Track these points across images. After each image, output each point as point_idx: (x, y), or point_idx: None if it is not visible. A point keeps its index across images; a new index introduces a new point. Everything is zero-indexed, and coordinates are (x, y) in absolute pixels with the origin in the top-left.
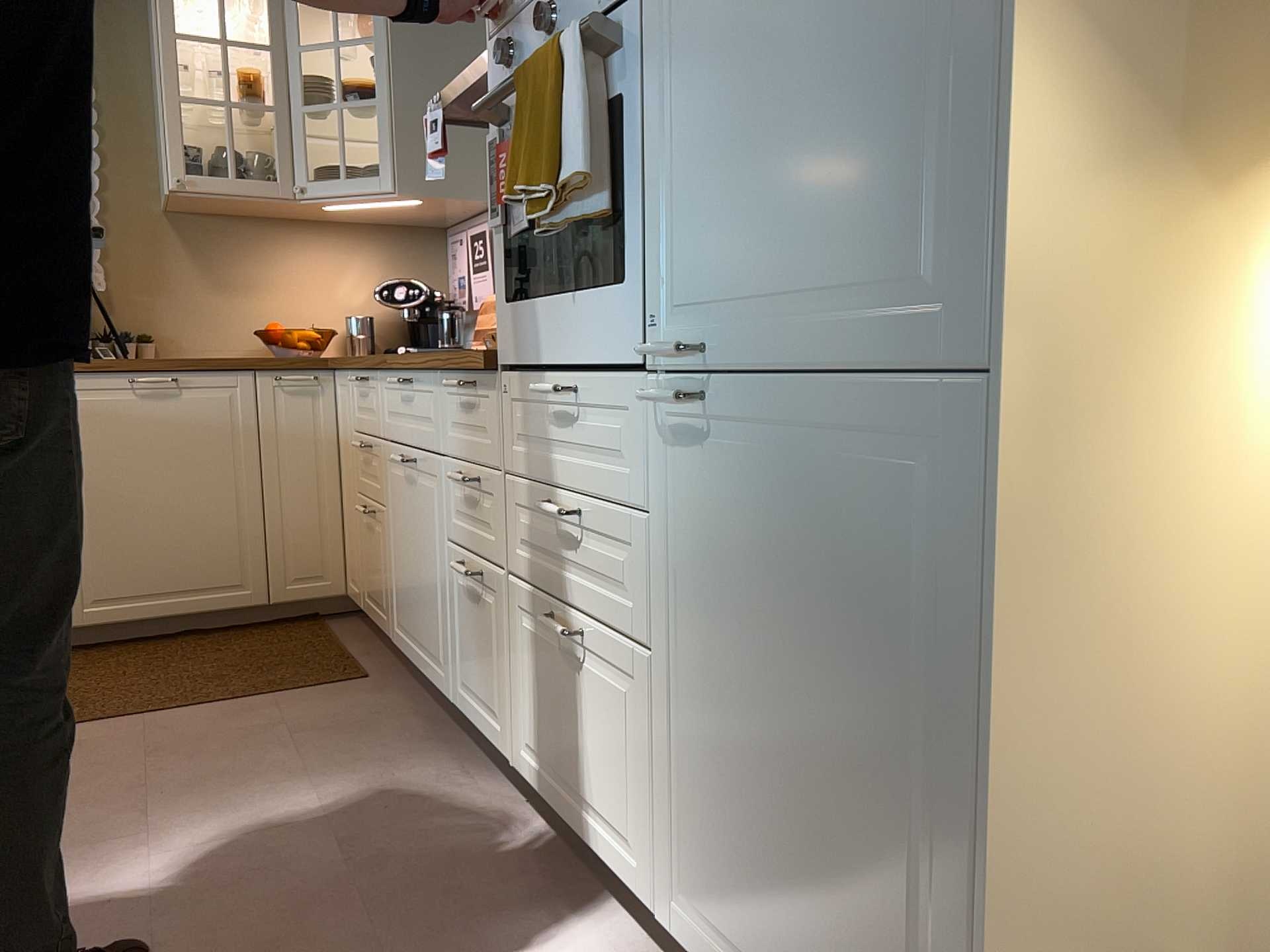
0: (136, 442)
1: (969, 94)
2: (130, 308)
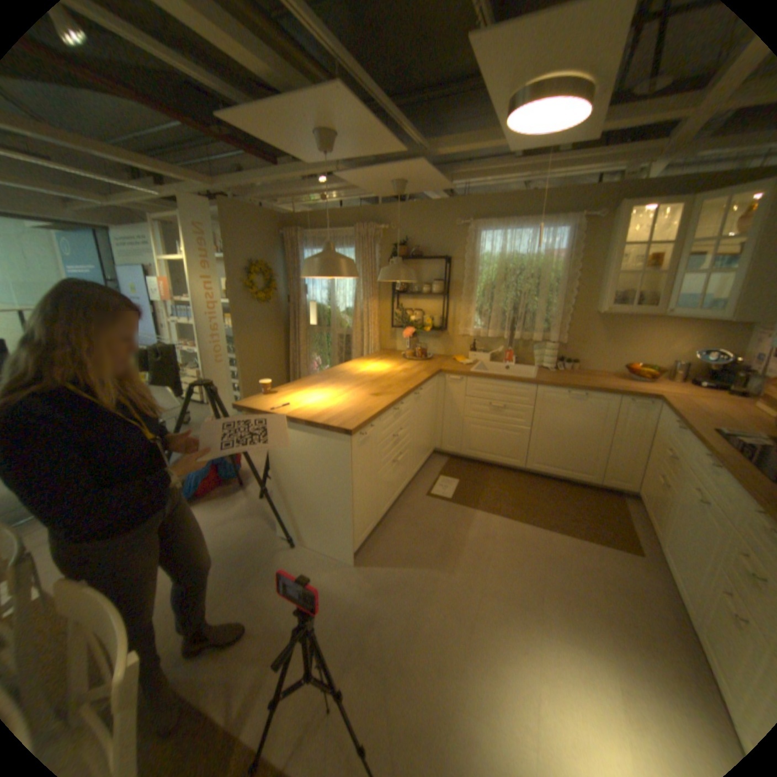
0: (564, 414)
1: None
2: (573, 348)
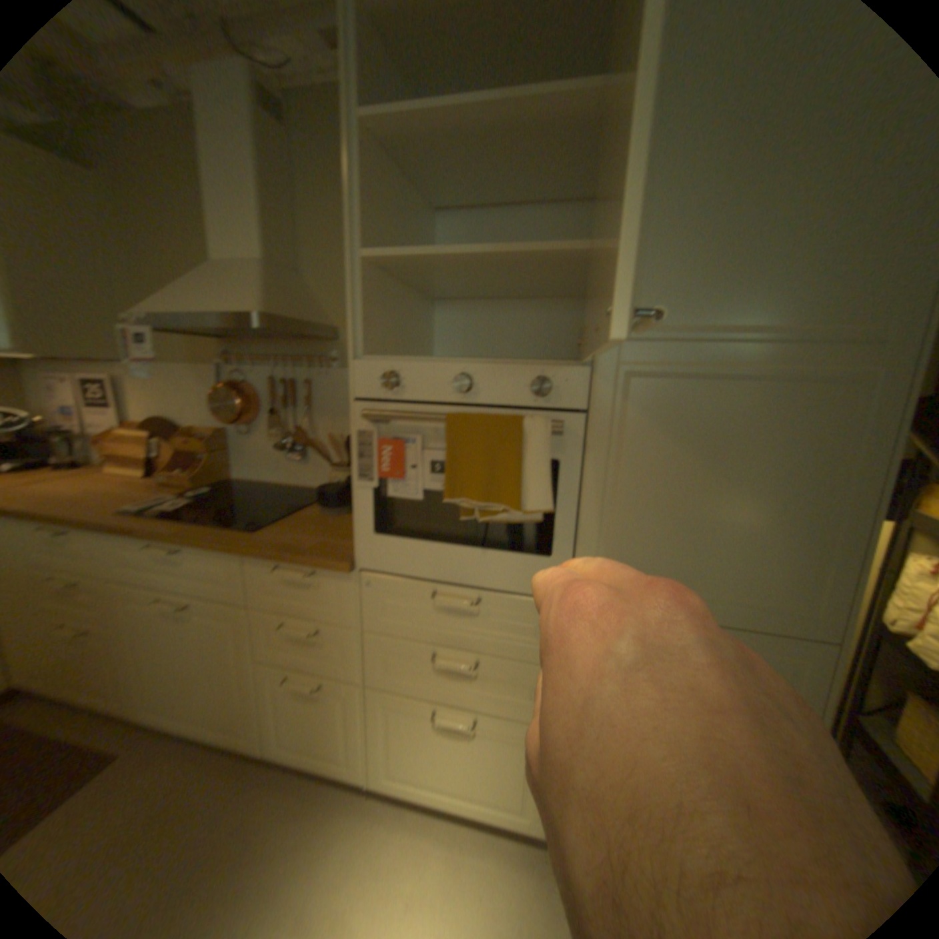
0: None
1: (833, 547)
2: None
